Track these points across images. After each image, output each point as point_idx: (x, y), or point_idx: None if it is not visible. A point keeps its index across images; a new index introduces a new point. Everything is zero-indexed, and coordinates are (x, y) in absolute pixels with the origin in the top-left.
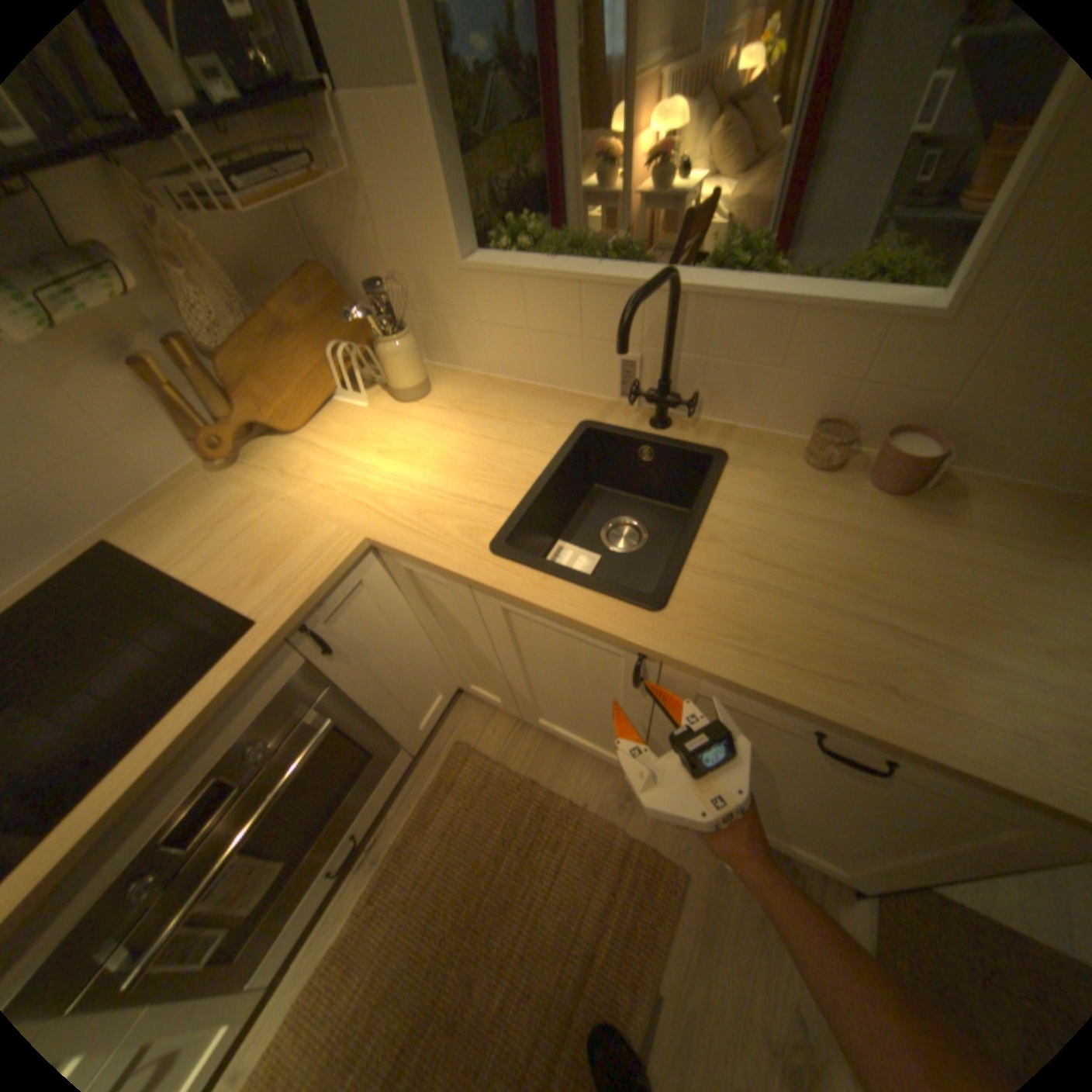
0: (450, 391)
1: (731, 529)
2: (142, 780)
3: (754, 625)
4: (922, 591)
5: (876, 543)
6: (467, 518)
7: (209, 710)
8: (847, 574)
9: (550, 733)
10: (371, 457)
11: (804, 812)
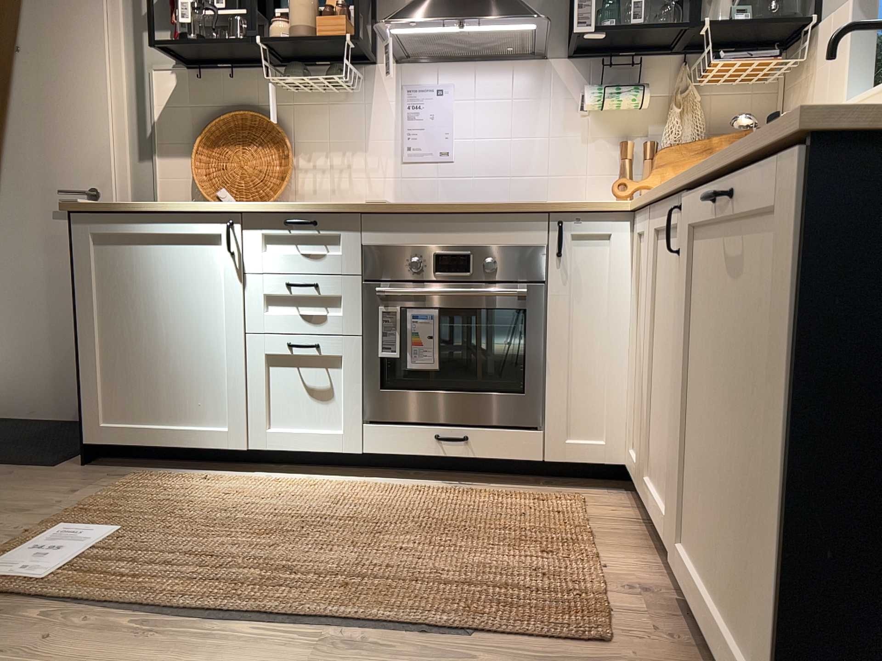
0: None
1: None
2: (459, 208)
3: None
4: None
5: None
6: None
7: (498, 208)
8: None
9: (649, 506)
10: None
11: (741, 458)
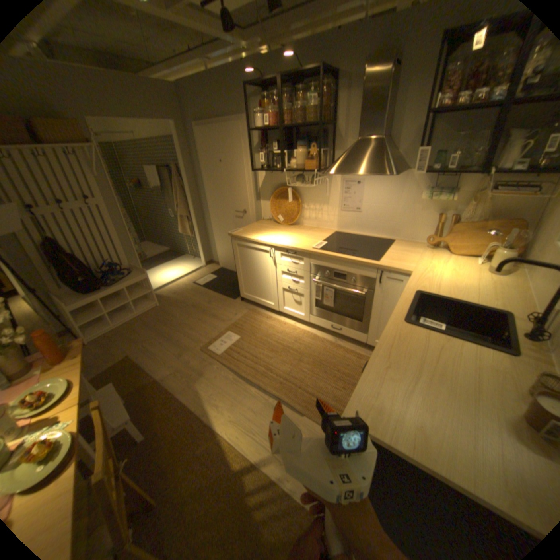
0: (507, 281)
1: (457, 348)
2: (342, 259)
3: (406, 343)
4: (444, 401)
5: (473, 397)
6: (429, 287)
7: (356, 262)
8: (445, 378)
9: None
10: (449, 269)
11: None
